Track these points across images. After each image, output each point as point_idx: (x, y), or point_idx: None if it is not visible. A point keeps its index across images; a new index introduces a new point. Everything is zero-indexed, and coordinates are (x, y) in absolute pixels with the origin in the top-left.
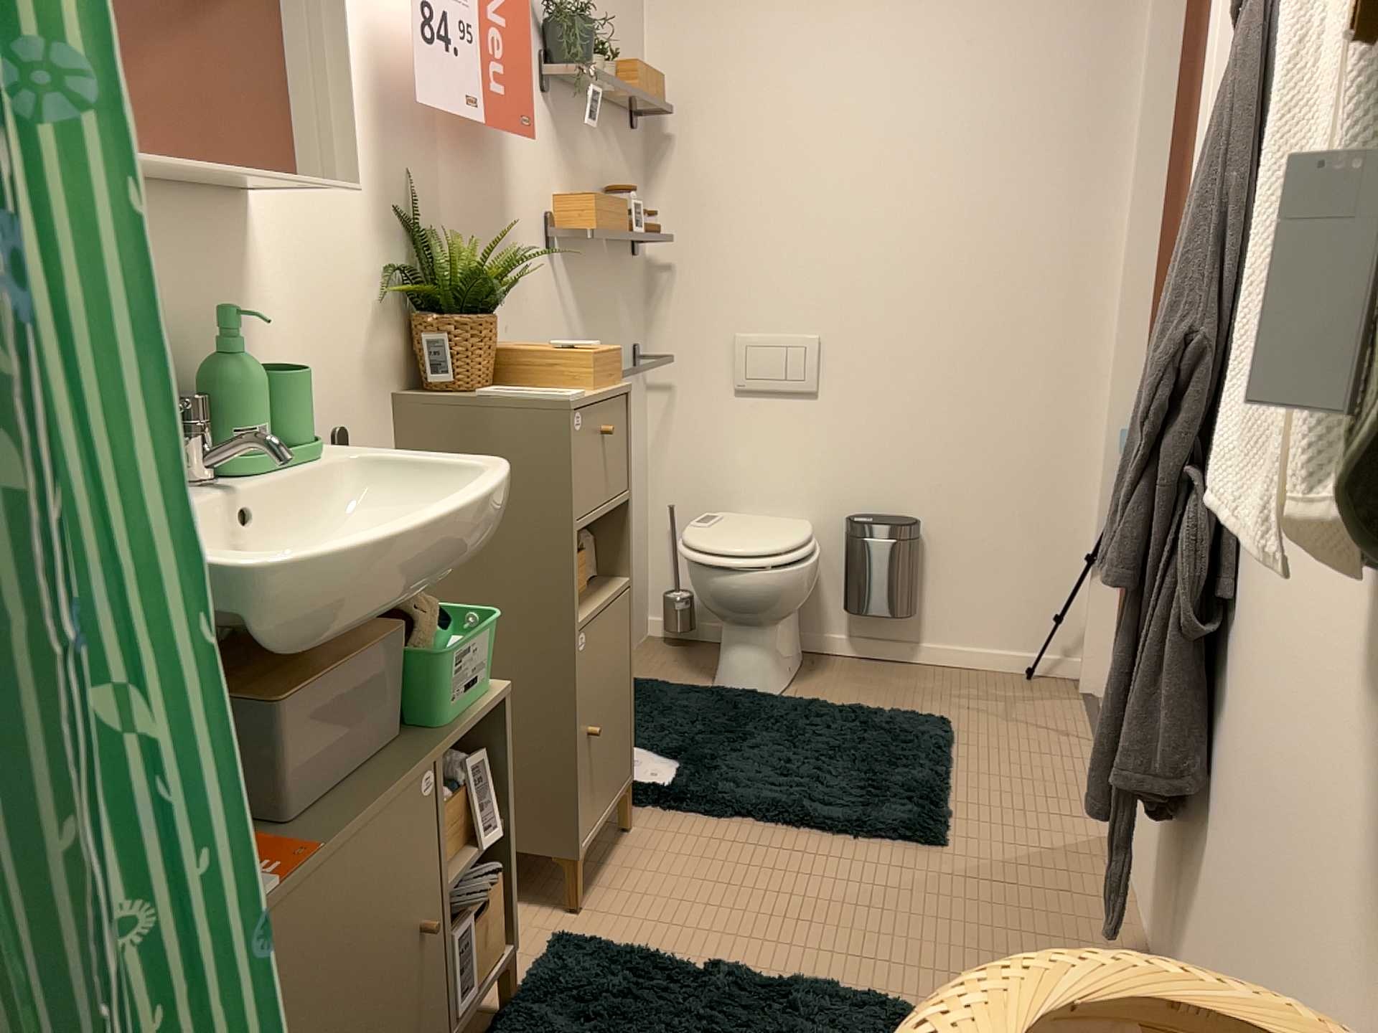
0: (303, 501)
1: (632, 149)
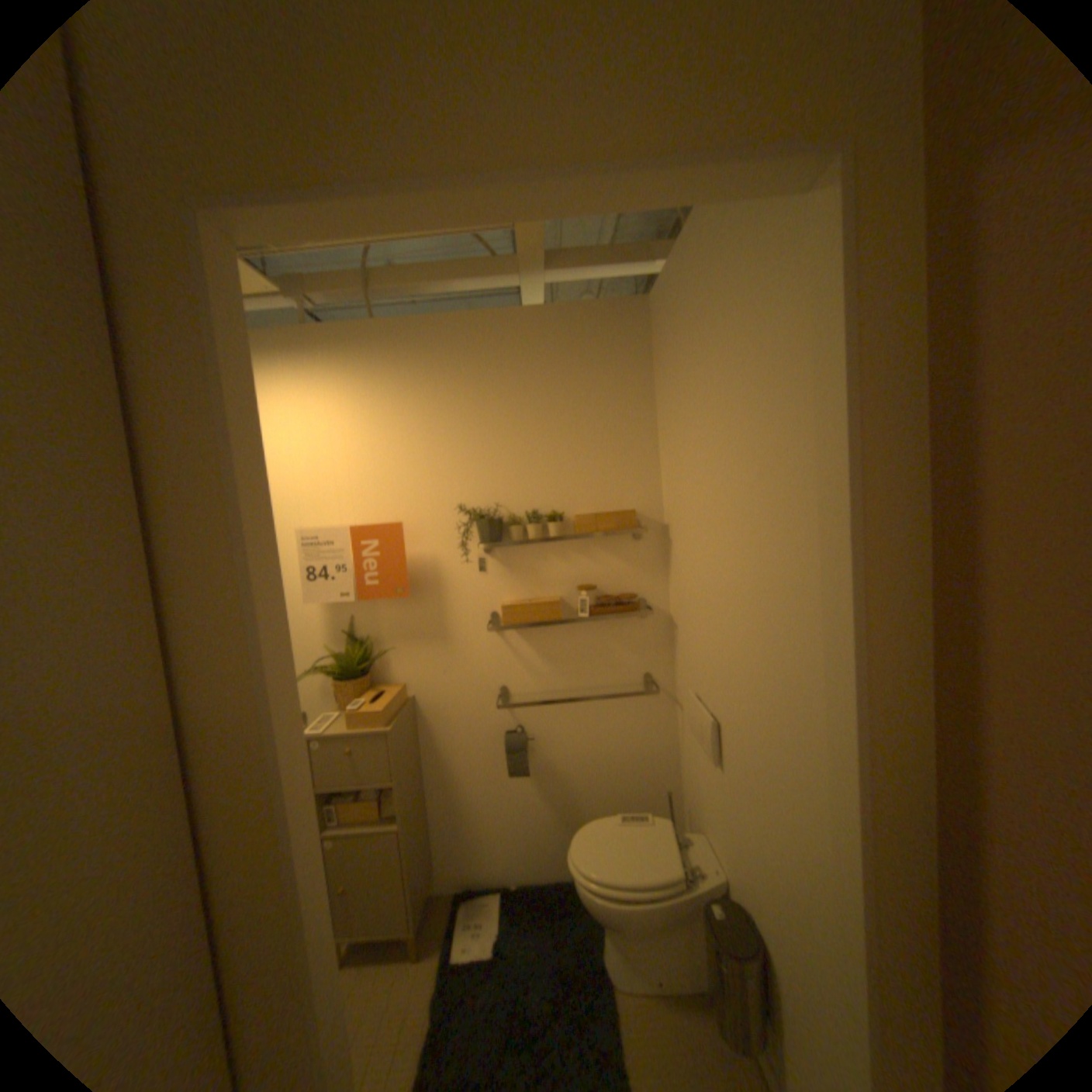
0: None
1: (632, 547)
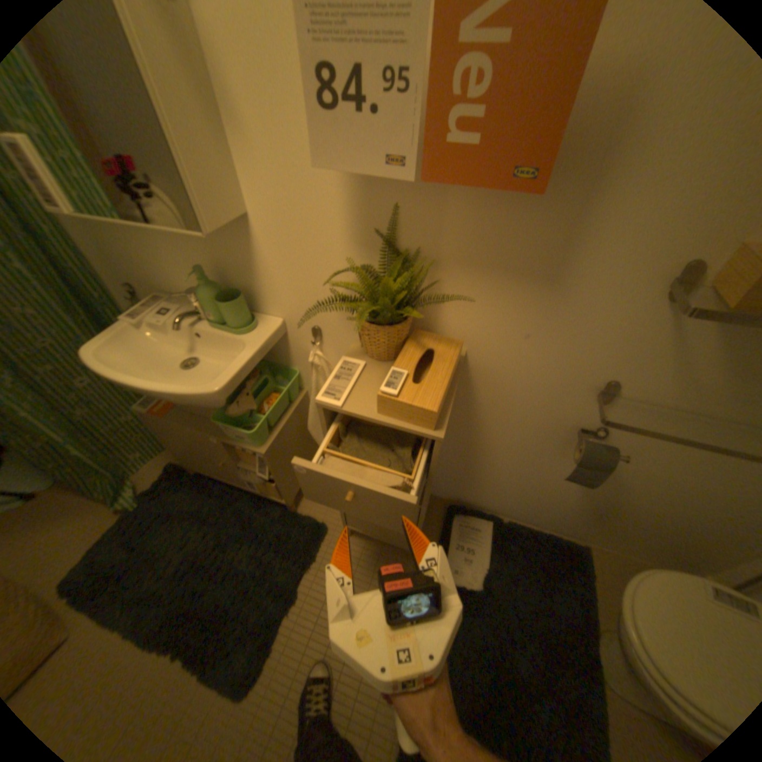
0: (219, 343)
1: None
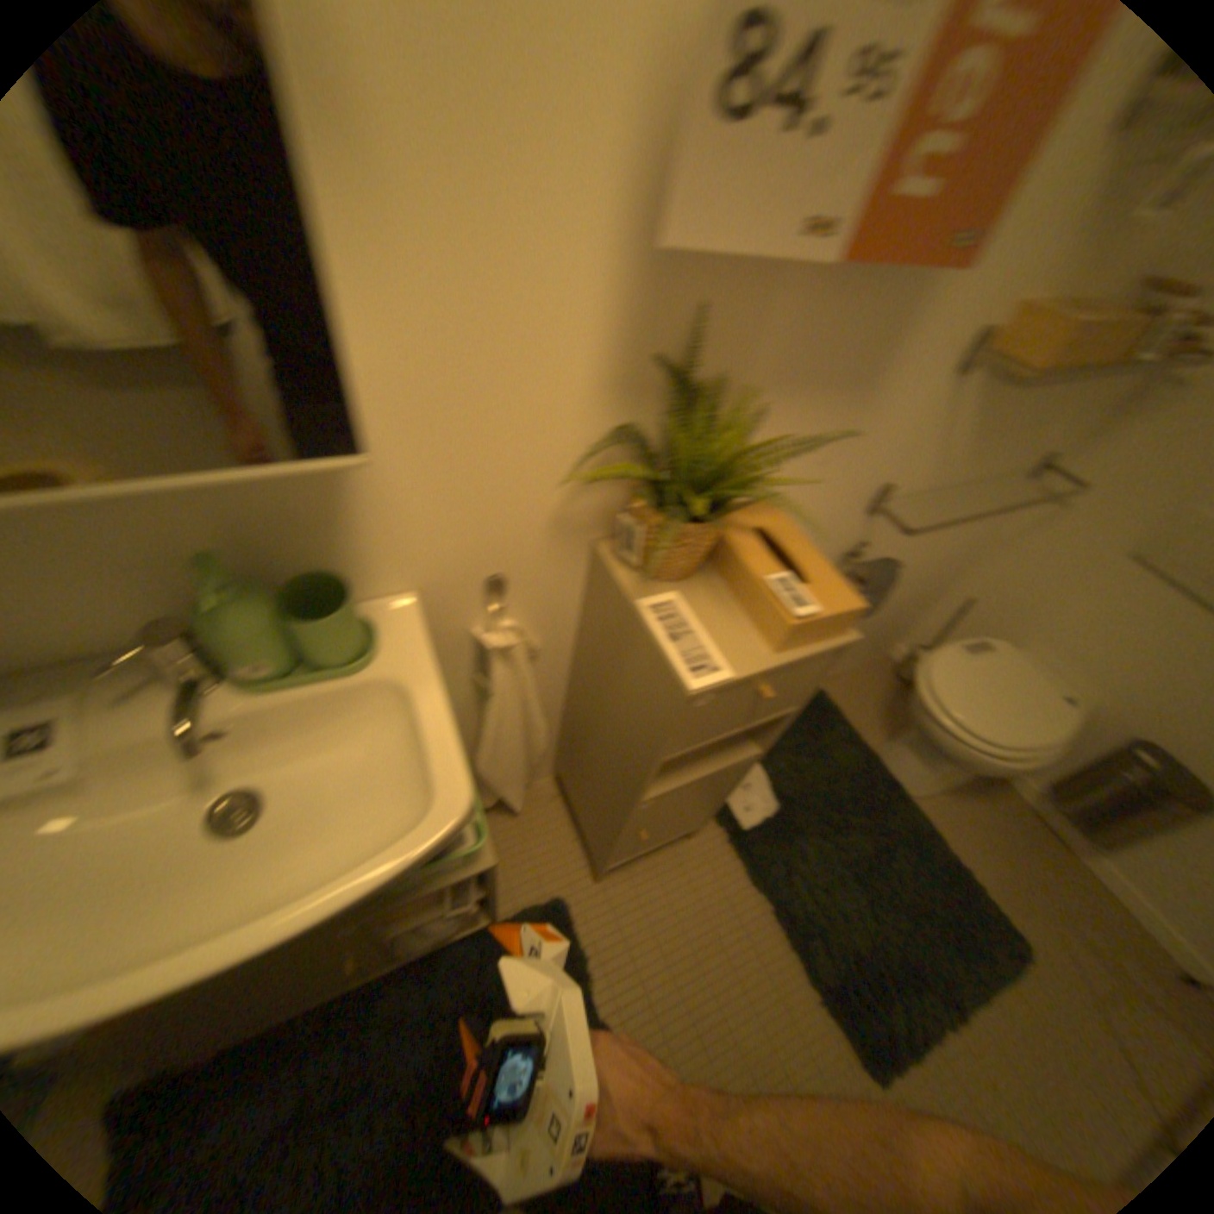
0: (299, 713)
1: None
